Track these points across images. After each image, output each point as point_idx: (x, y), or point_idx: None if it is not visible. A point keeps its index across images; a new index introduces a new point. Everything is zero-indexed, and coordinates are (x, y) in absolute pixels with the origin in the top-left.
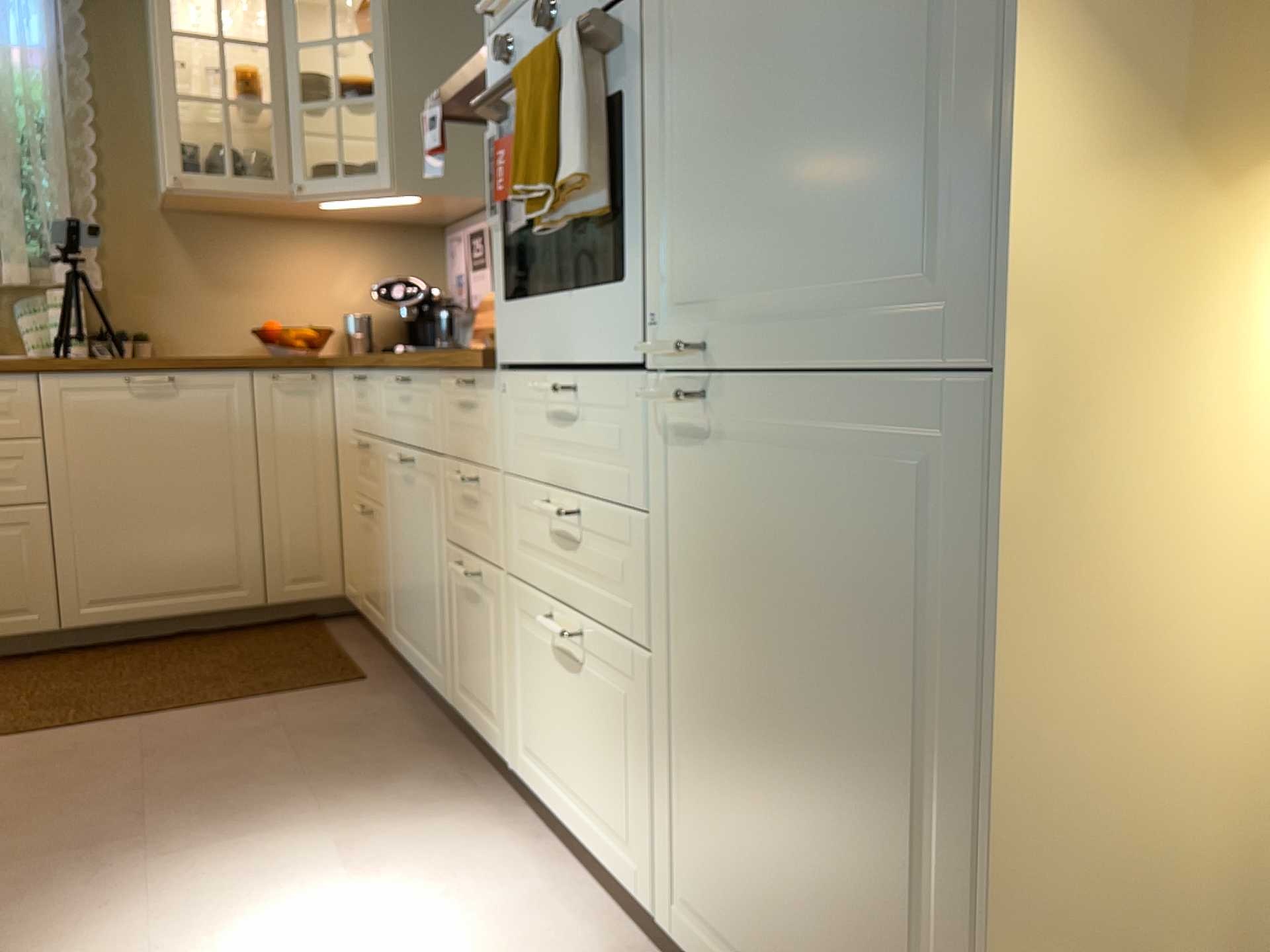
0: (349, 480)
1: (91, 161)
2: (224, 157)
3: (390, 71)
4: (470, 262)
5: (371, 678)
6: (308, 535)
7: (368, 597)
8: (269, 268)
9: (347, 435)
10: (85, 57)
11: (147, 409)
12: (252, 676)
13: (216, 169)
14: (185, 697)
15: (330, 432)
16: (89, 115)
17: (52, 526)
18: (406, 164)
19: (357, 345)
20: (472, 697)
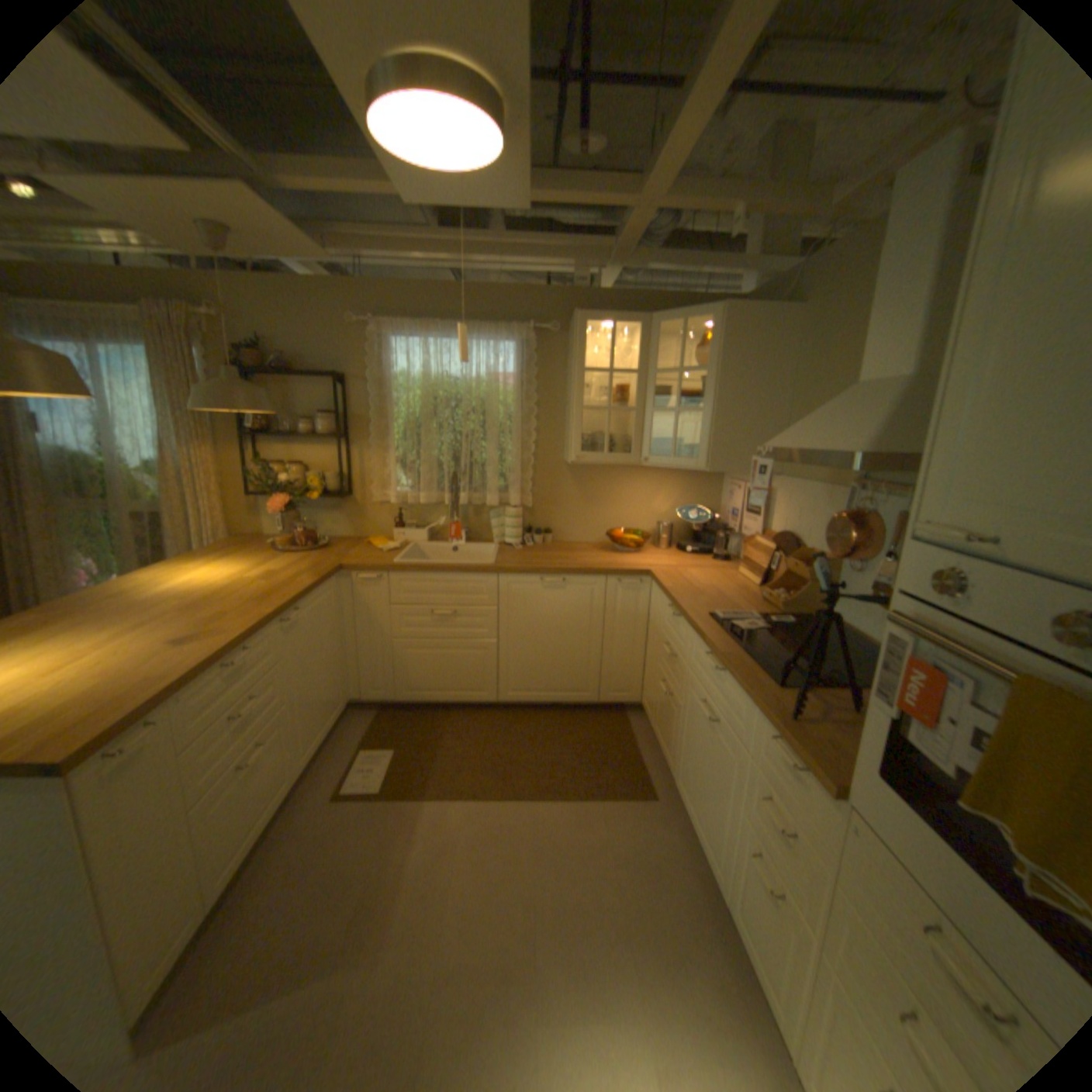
0: (655, 652)
1: (532, 438)
2: (603, 440)
3: (716, 393)
4: (745, 507)
5: (660, 800)
6: (625, 669)
7: (660, 732)
8: (617, 494)
9: (657, 626)
10: (534, 379)
11: (549, 595)
12: (591, 772)
13: (597, 447)
14: (555, 786)
15: (645, 613)
16: (533, 411)
17: (498, 651)
18: (717, 455)
19: (662, 544)
20: (752, 942)
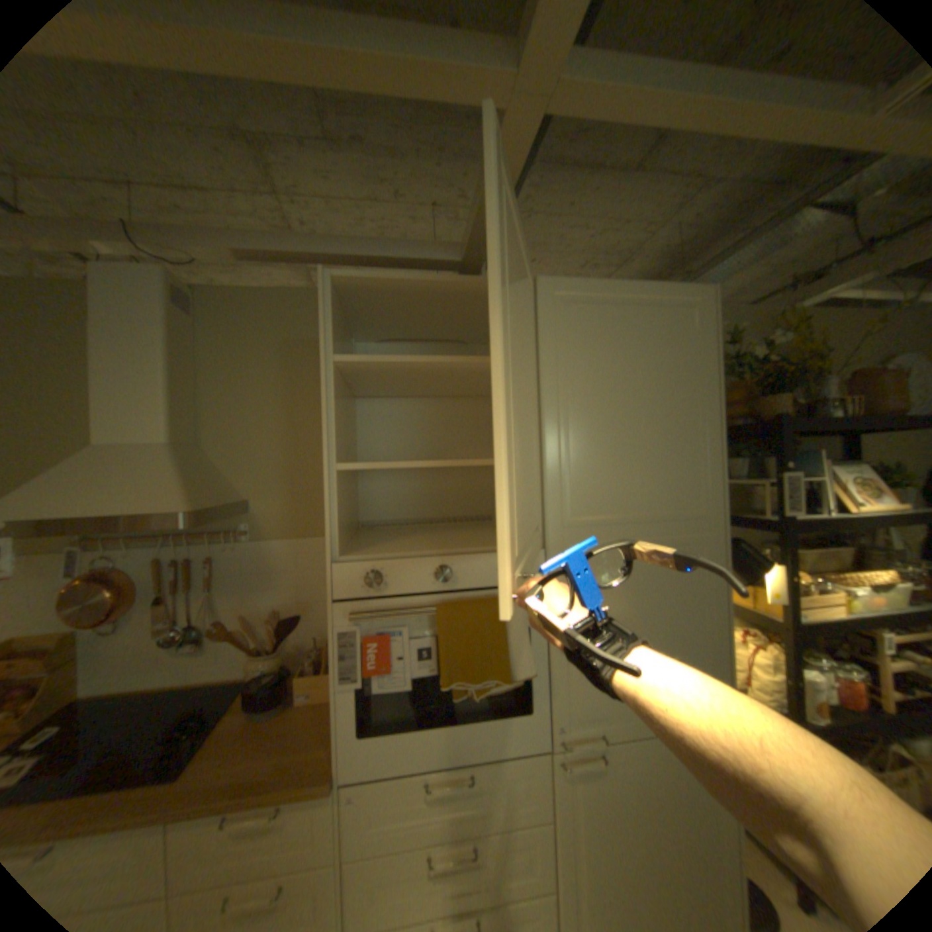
0: None
1: None
2: None
3: None
4: None
5: None
6: None
7: None
8: None
9: None
10: None
11: None
12: None
13: None
14: None
15: None
16: None
17: None
18: None
19: None
20: None
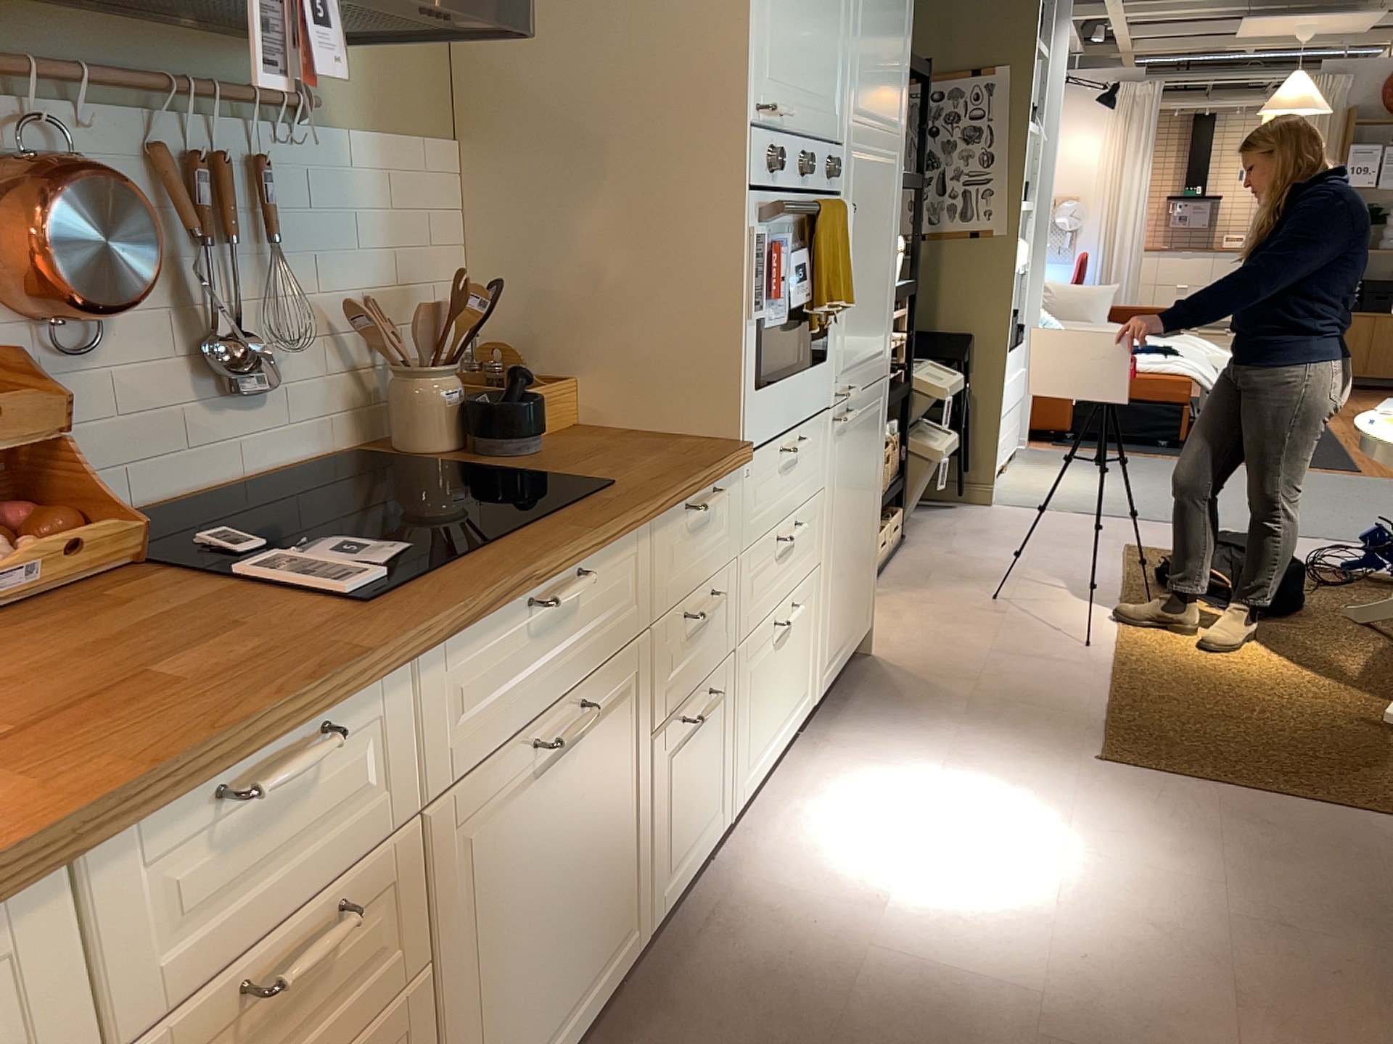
0: None
1: None
2: None
3: None
4: None
5: None
6: None
7: None
8: None
9: None
10: None
11: None
12: None
13: None
14: None
15: None
16: None
17: None
18: None
19: None
20: (684, 853)
